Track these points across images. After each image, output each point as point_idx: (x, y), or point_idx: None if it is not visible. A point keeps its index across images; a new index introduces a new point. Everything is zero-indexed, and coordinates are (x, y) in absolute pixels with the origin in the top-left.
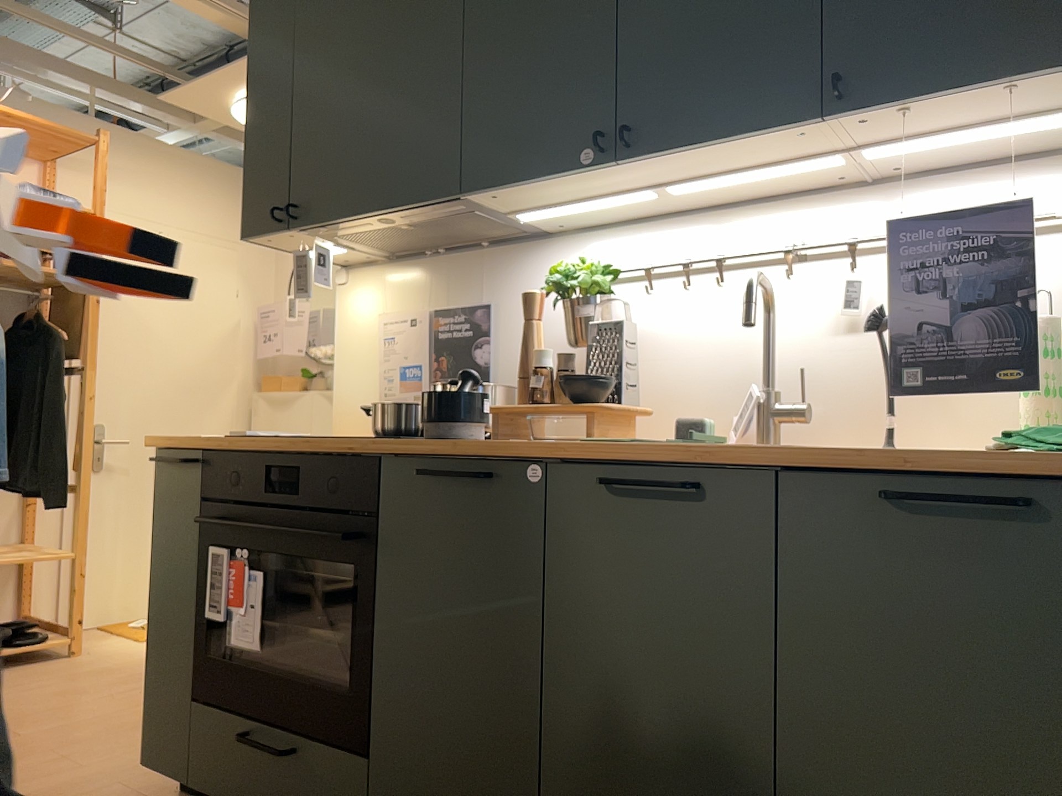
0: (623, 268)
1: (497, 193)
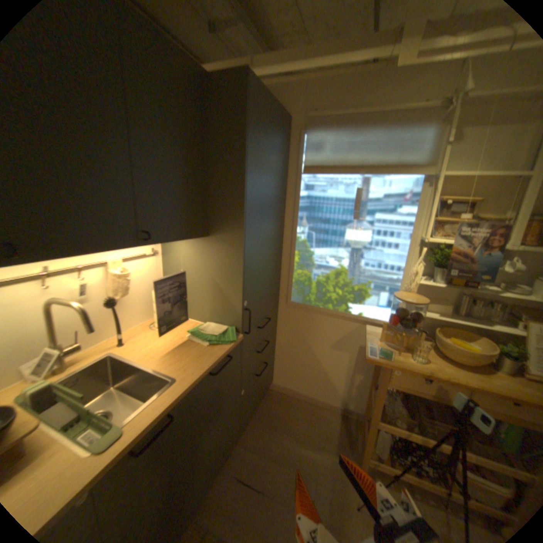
0: None
1: None
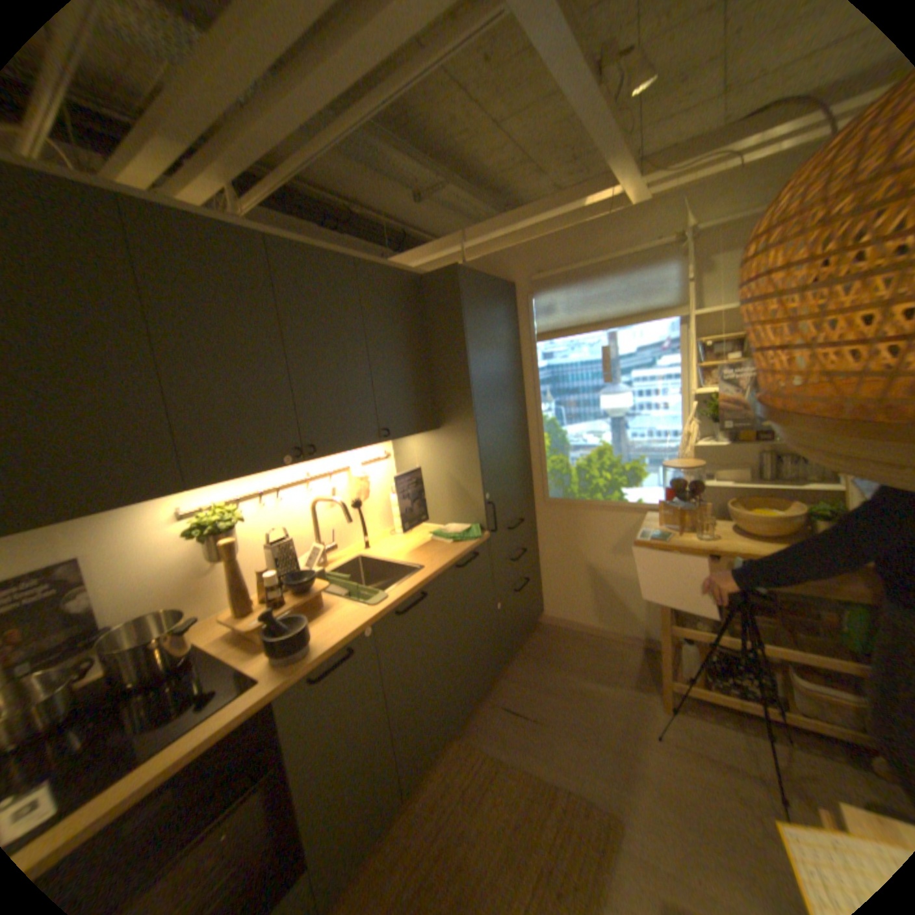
0: (224, 503)
1: (204, 484)
